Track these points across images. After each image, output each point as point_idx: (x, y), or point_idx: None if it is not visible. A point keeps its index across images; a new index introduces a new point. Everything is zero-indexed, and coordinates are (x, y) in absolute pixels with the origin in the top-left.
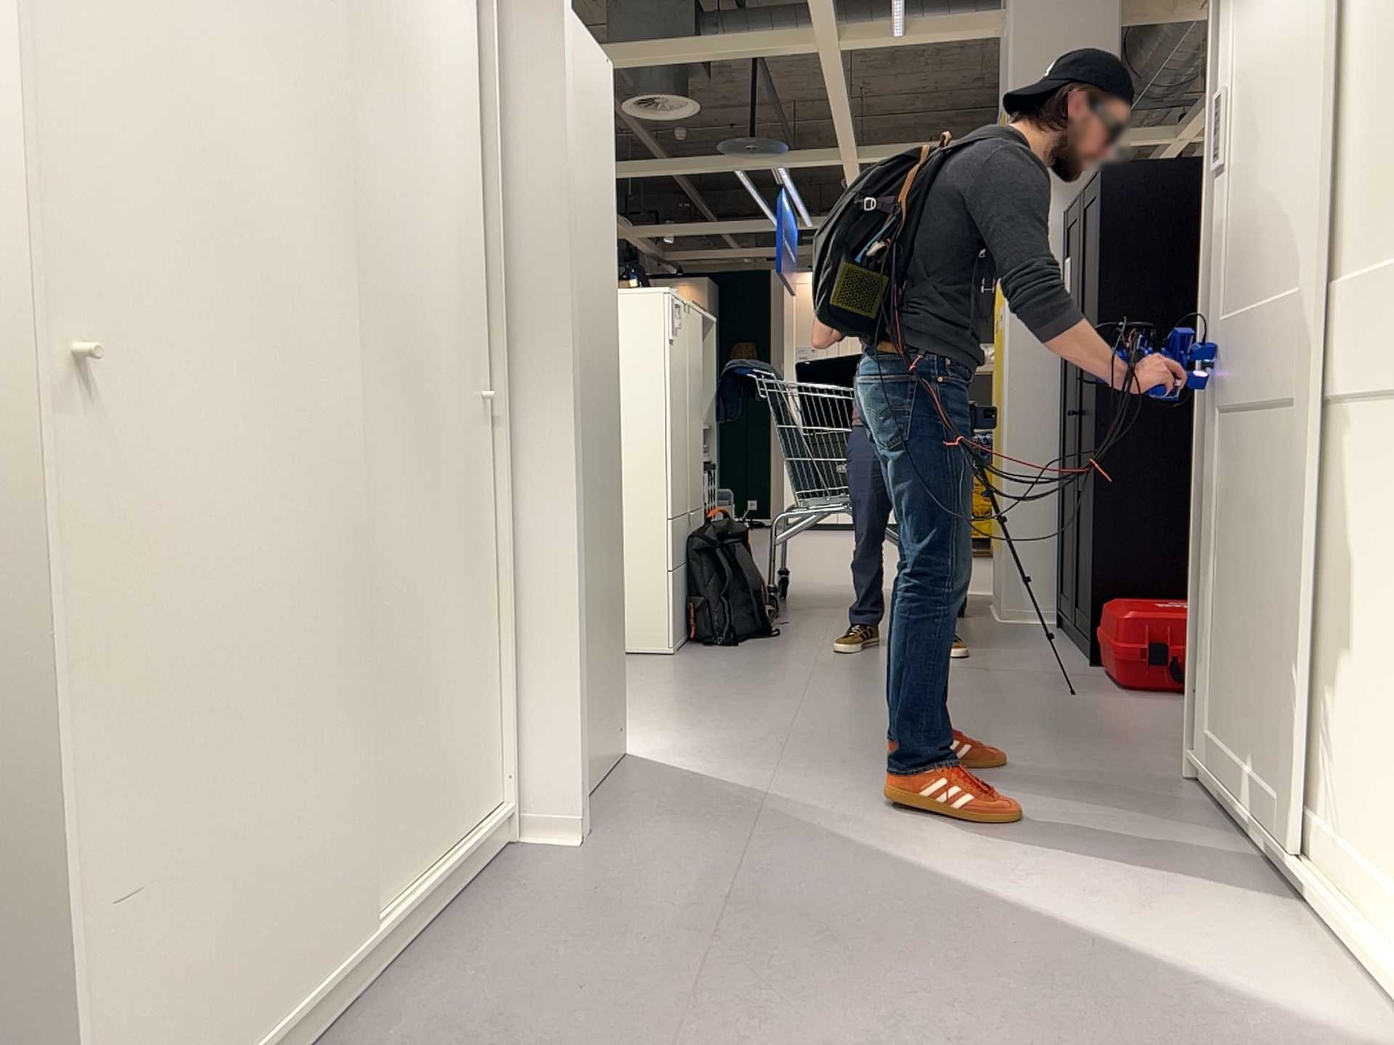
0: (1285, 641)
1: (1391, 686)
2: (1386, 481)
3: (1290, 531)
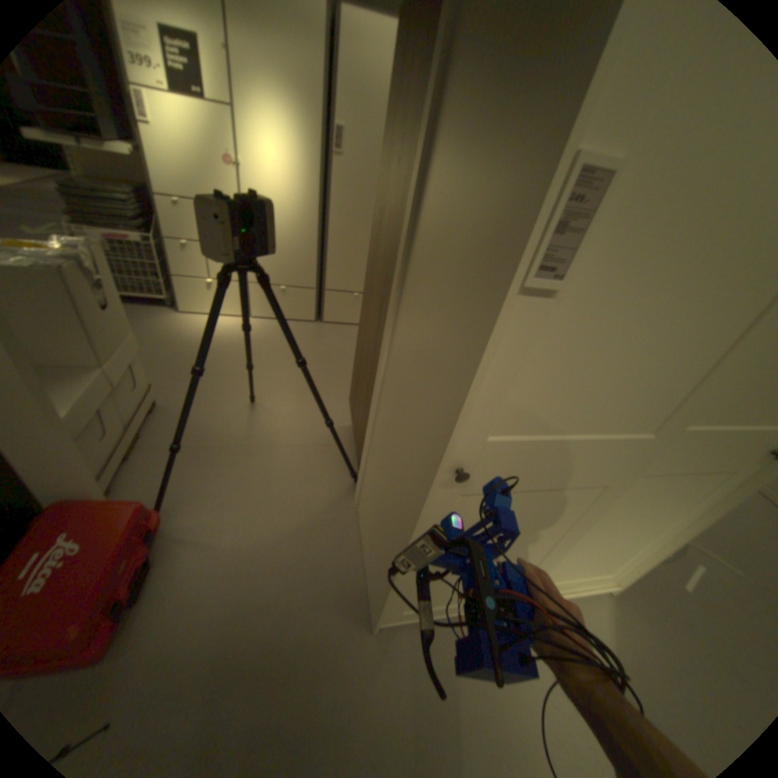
0: (559, 559)
1: (632, 544)
2: (674, 498)
3: (588, 529)
